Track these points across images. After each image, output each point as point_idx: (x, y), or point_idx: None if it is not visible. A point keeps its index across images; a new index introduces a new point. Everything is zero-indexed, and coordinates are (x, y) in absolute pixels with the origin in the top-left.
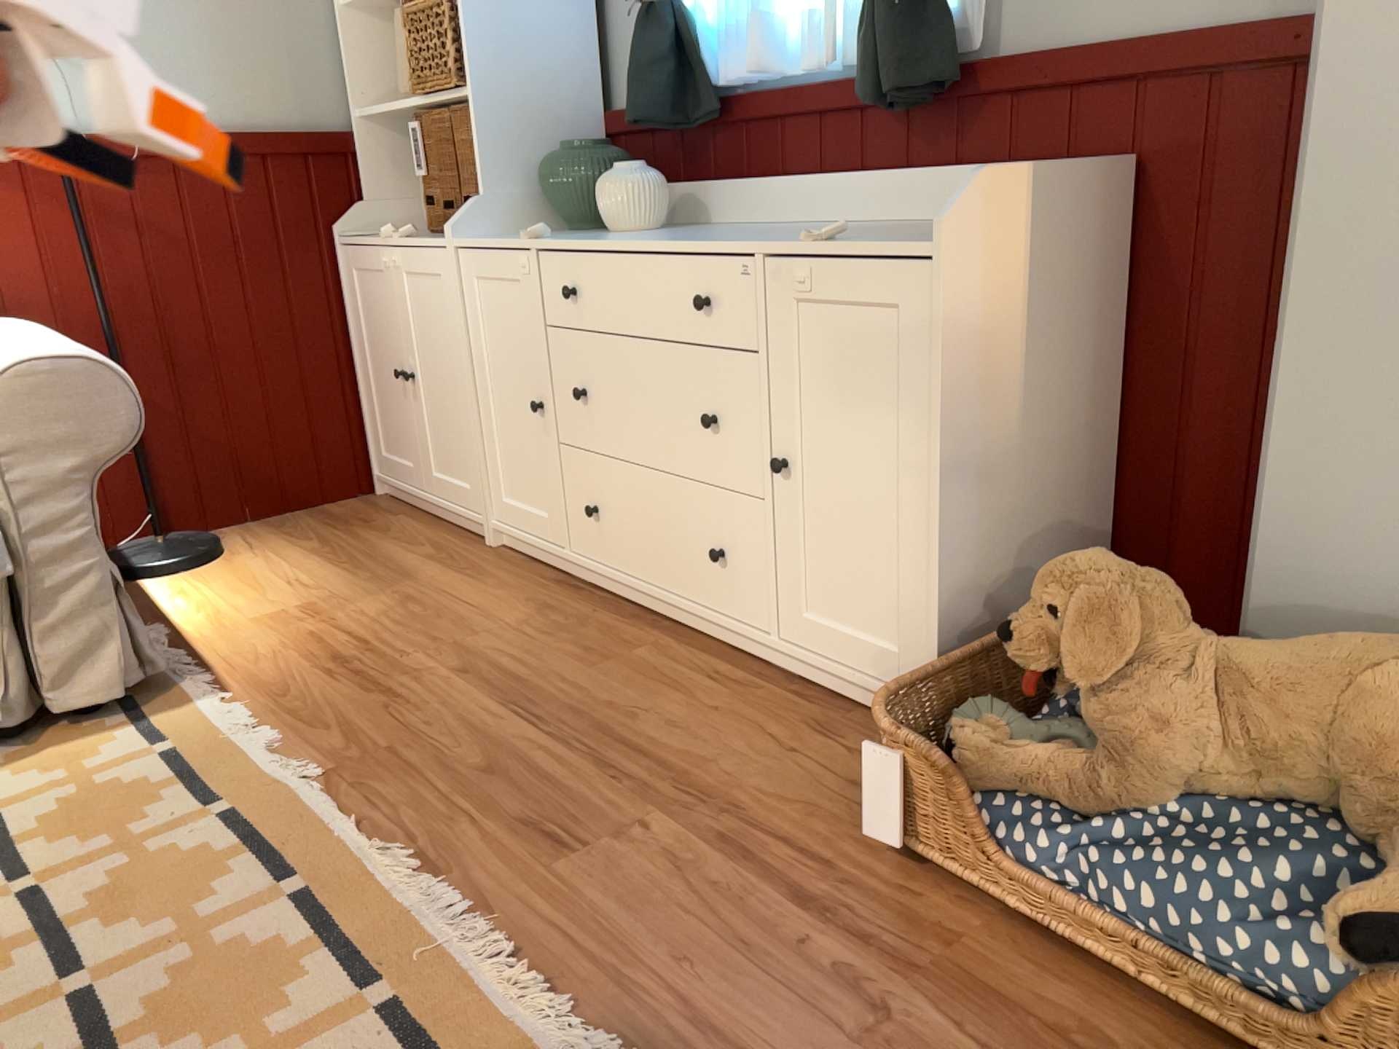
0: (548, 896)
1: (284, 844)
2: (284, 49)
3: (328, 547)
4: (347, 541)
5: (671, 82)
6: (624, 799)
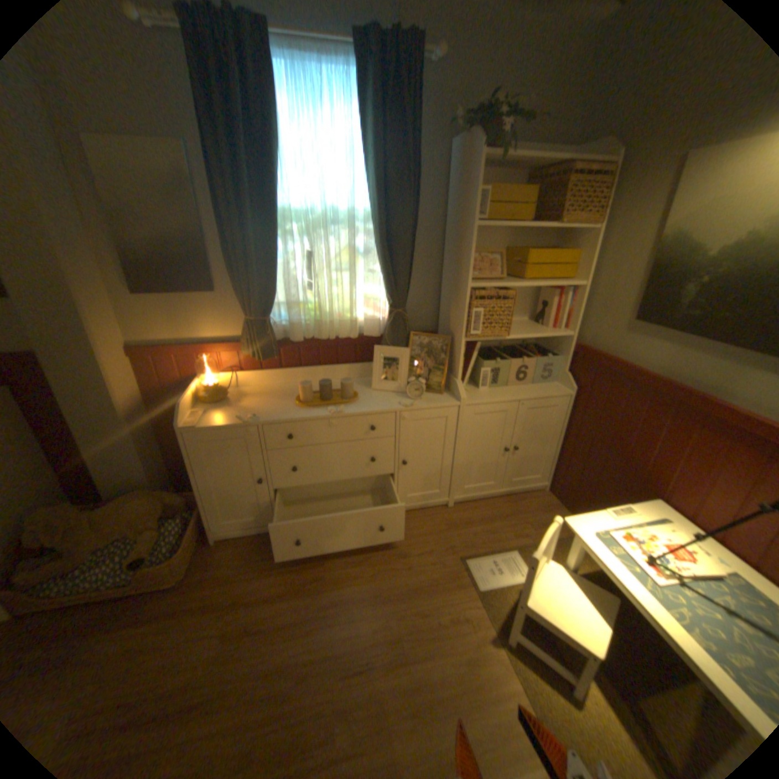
0: None
1: None
2: None
3: None
4: None
5: None
6: None
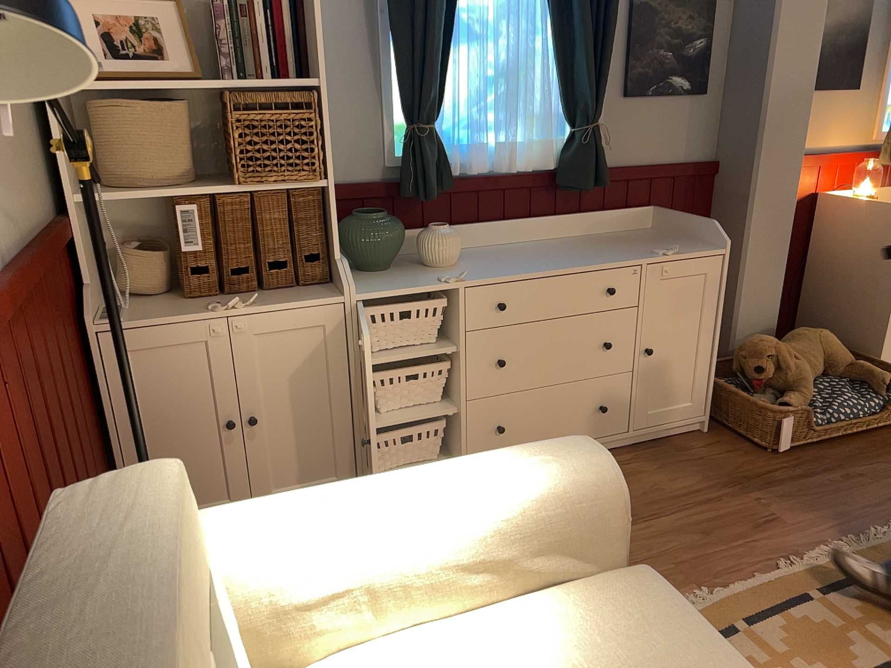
0: (809, 527)
1: (779, 599)
2: (22, 129)
3: None
4: None
5: (438, 171)
6: (736, 501)
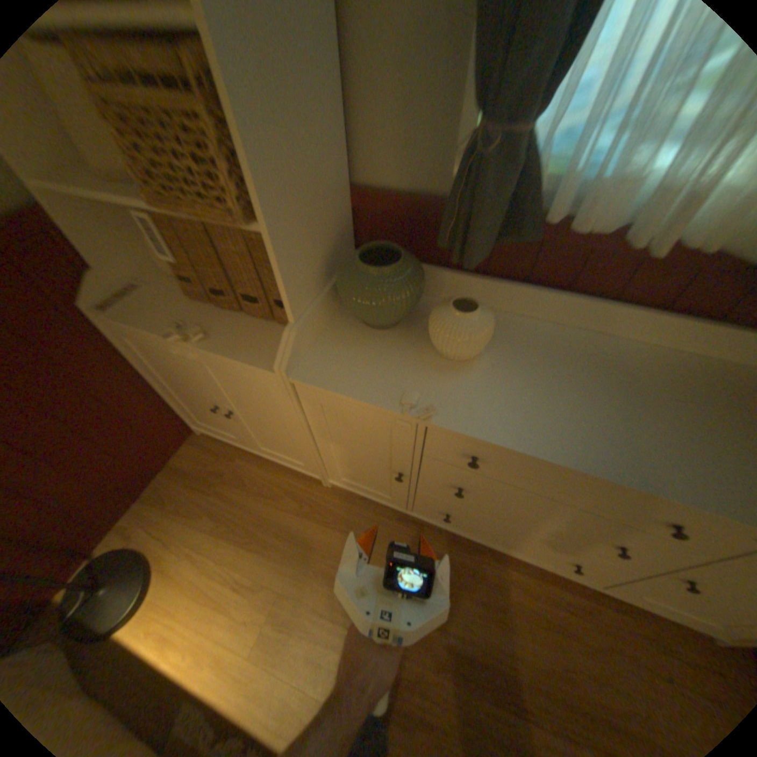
0: None
1: None
2: None
3: (220, 520)
4: (227, 508)
5: (513, 214)
6: None
